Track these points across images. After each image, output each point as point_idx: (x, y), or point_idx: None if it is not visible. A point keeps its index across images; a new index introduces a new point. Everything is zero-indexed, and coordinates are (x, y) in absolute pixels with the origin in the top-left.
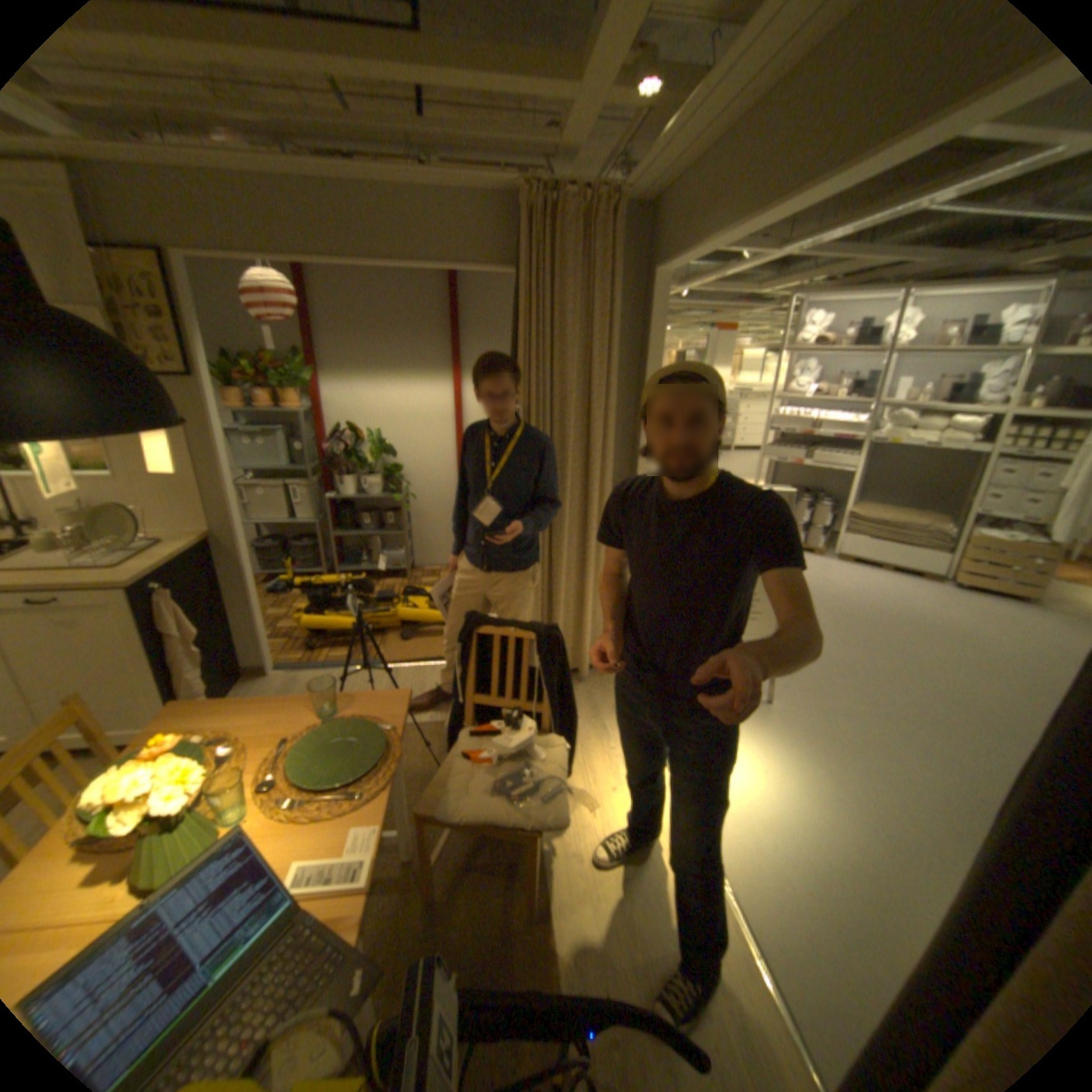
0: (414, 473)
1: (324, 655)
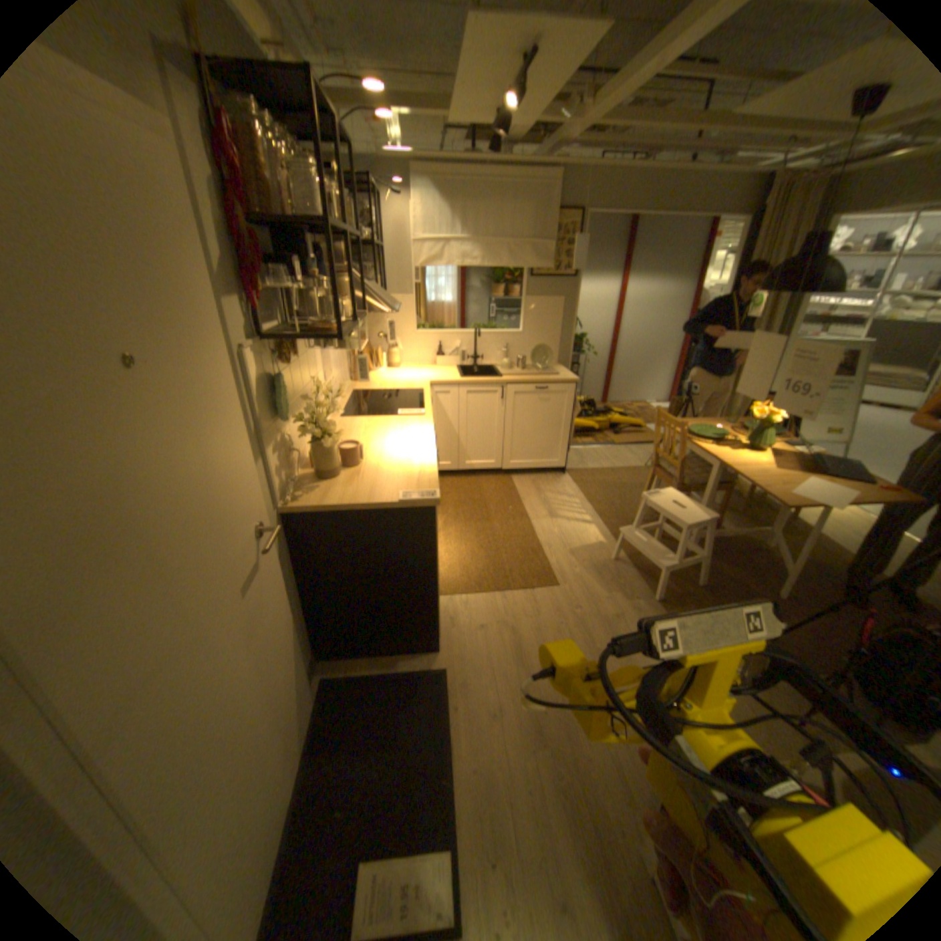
0: (584, 341)
1: (579, 441)
